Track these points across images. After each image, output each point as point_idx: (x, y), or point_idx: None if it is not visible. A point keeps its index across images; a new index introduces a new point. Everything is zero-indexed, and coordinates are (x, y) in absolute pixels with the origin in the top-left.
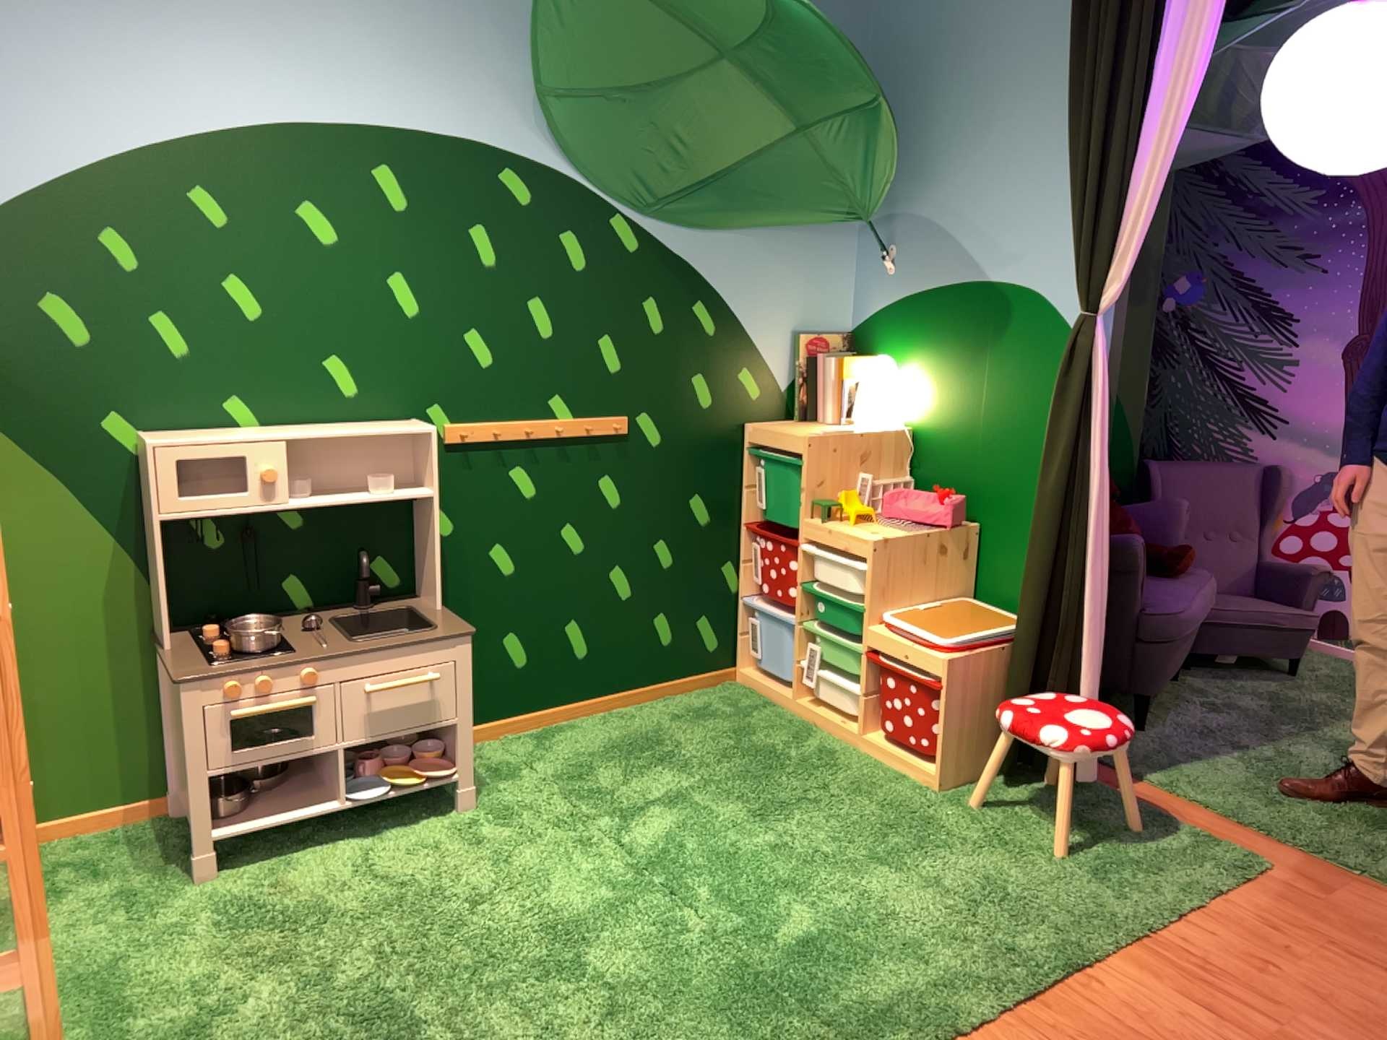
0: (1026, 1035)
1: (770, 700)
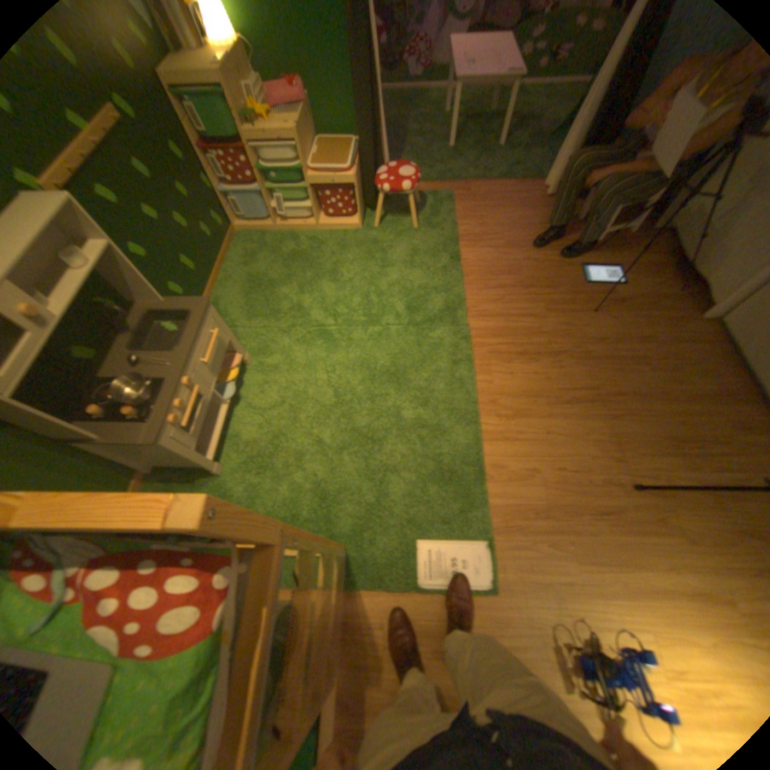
0: (471, 288)
1: (260, 231)
